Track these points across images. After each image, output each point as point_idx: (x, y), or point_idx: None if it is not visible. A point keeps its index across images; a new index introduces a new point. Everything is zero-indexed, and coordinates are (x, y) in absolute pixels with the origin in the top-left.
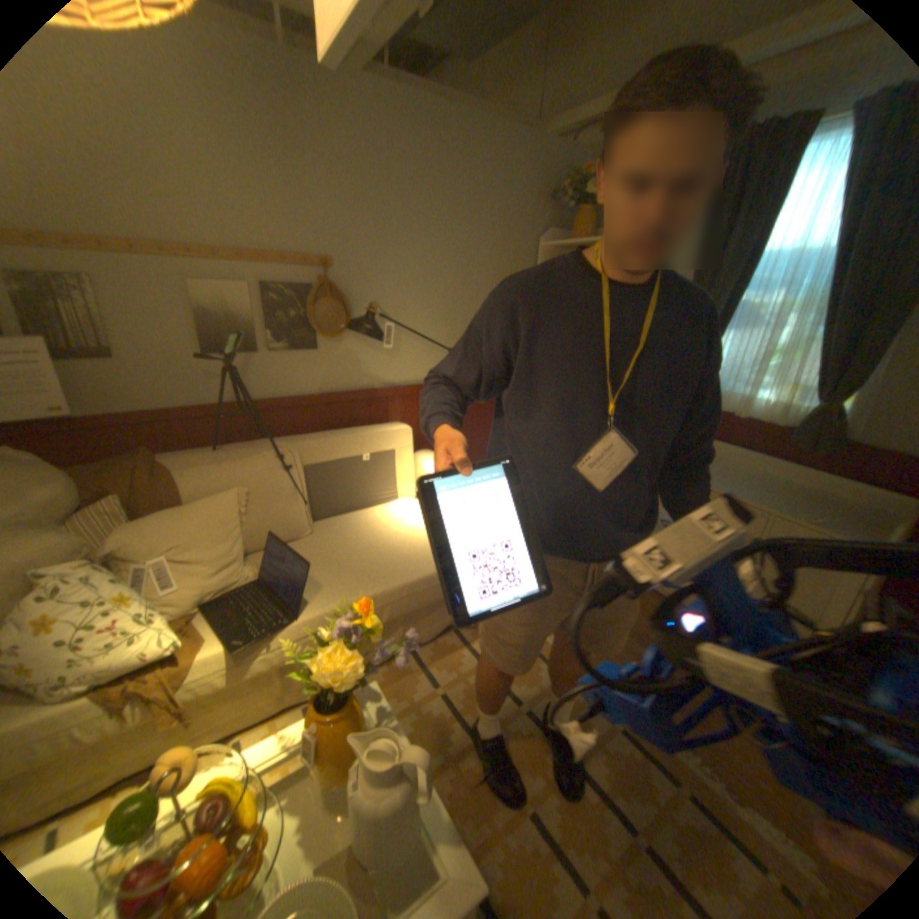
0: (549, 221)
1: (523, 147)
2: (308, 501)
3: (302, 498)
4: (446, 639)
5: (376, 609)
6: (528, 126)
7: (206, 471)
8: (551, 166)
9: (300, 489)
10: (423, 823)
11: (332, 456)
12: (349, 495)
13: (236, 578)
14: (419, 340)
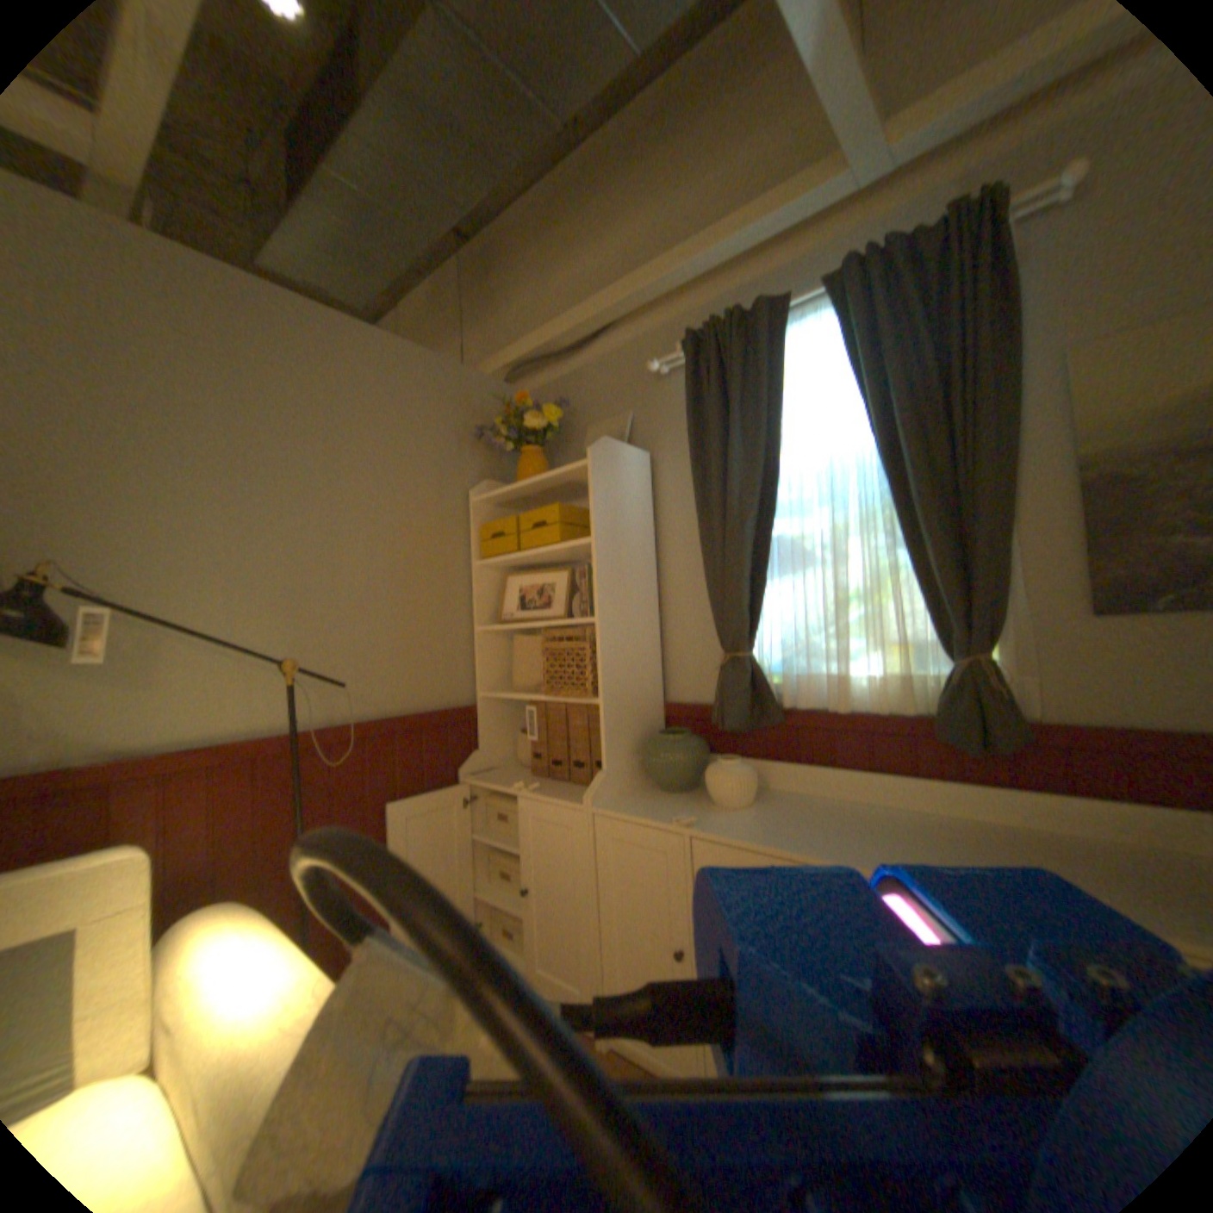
0: (483, 470)
1: (422, 371)
2: None
3: None
4: None
5: None
6: (430, 350)
7: None
8: (474, 402)
9: None
10: None
11: None
12: None
13: None
14: (216, 650)
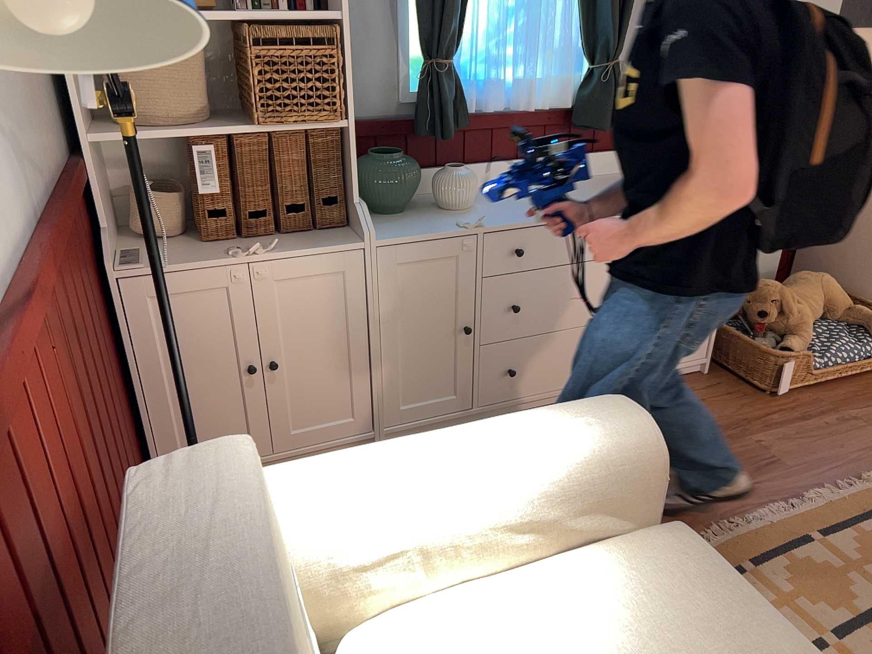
0: None
1: None
2: None
3: None
4: None
5: None
6: None
7: None
8: None
9: None
10: None
11: None
12: None
13: None
14: None
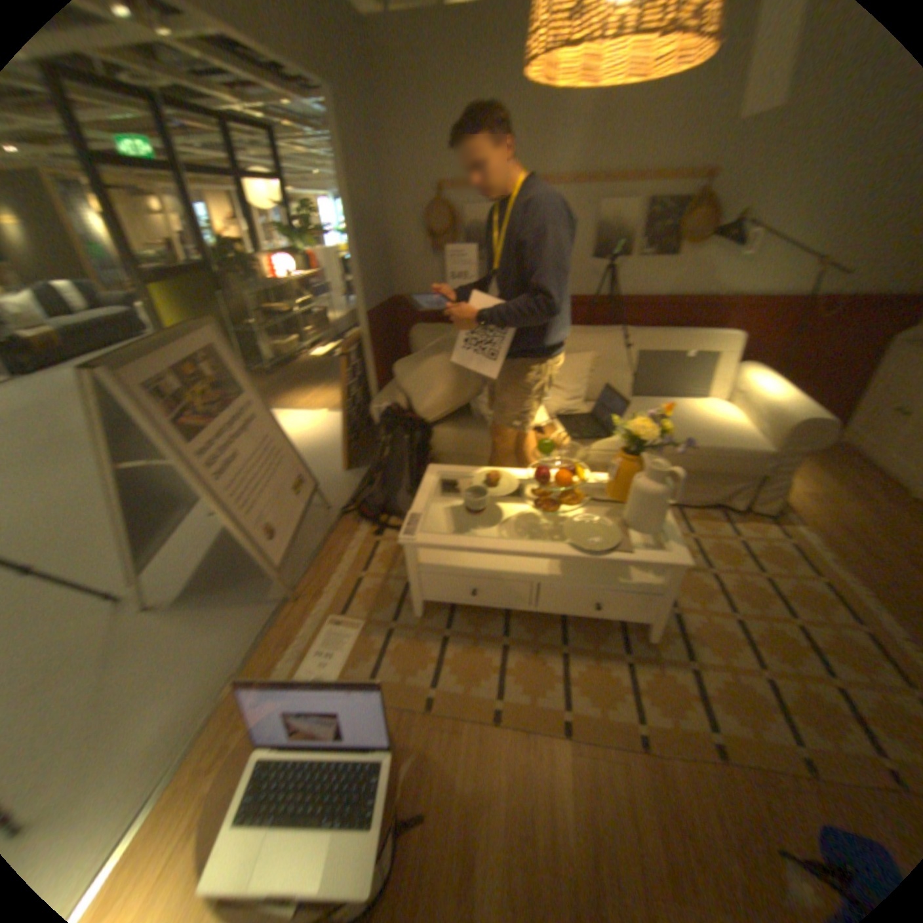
0: None
1: None
2: (633, 377)
3: (630, 372)
4: (712, 513)
5: (664, 454)
6: None
7: (576, 338)
8: None
9: (631, 364)
10: (663, 532)
11: (663, 342)
12: (667, 377)
13: (577, 408)
14: (786, 248)
